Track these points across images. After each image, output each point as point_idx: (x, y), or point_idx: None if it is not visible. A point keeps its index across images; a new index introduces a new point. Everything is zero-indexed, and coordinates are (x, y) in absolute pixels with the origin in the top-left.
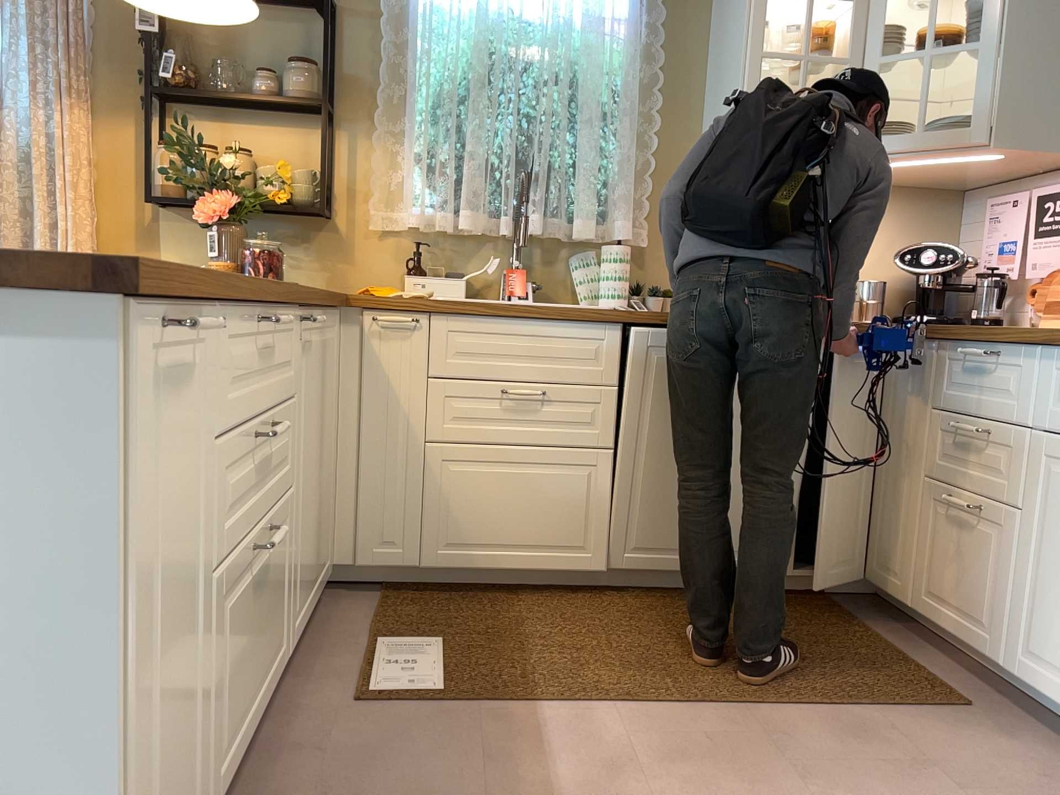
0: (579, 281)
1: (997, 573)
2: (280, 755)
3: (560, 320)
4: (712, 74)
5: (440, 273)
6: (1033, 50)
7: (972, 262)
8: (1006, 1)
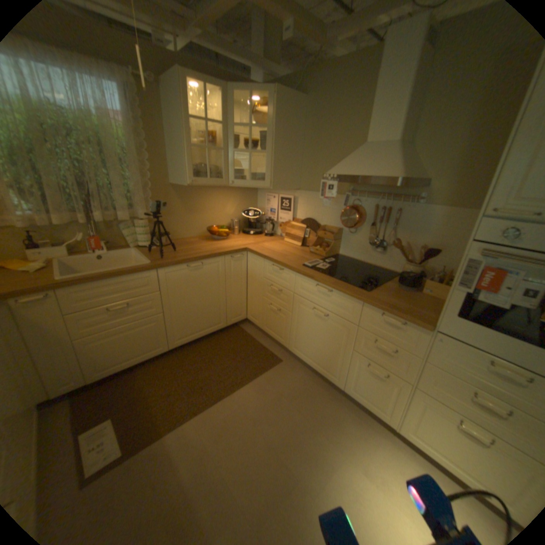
0: (126, 237)
1: (285, 326)
2: None
3: (127, 275)
4: (166, 143)
5: (47, 244)
6: (280, 155)
7: (262, 214)
8: (271, 136)
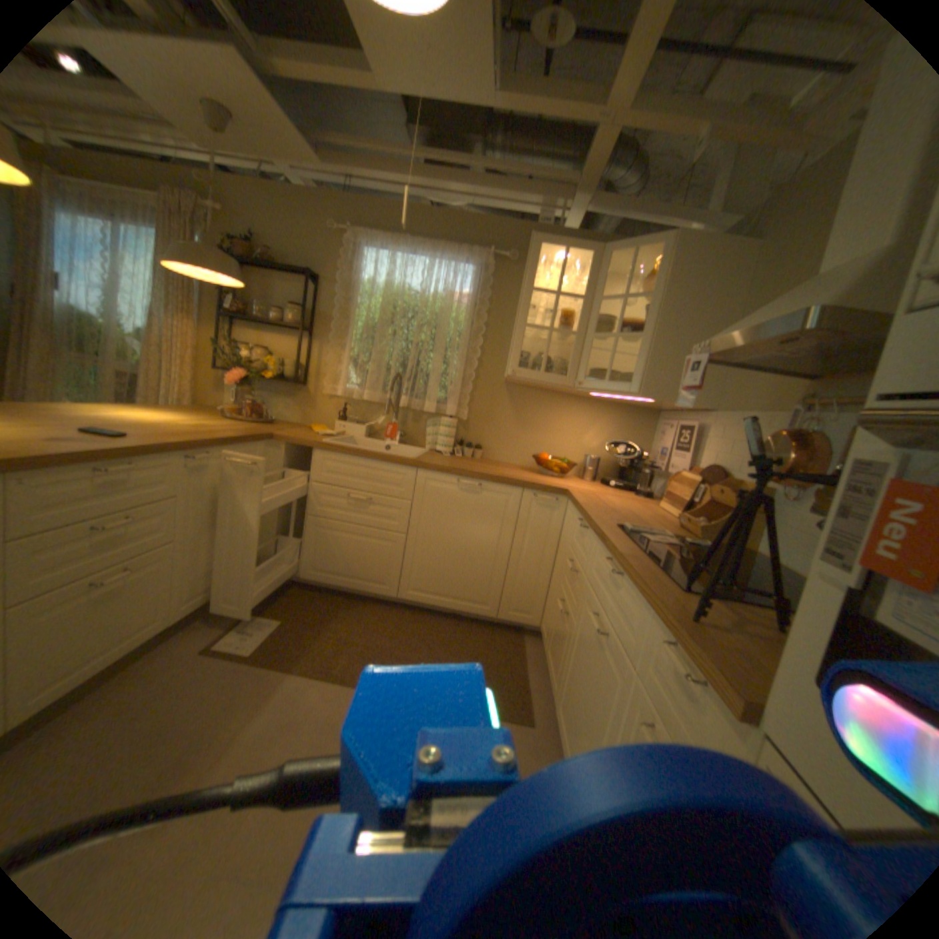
0: (427, 435)
1: (564, 654)
2: (133, 679)
3: (382, 462)
4: (514, 331)
5: (357, 421)
6: (672, 342)
7: (645, 457)
8: (662, 311)
